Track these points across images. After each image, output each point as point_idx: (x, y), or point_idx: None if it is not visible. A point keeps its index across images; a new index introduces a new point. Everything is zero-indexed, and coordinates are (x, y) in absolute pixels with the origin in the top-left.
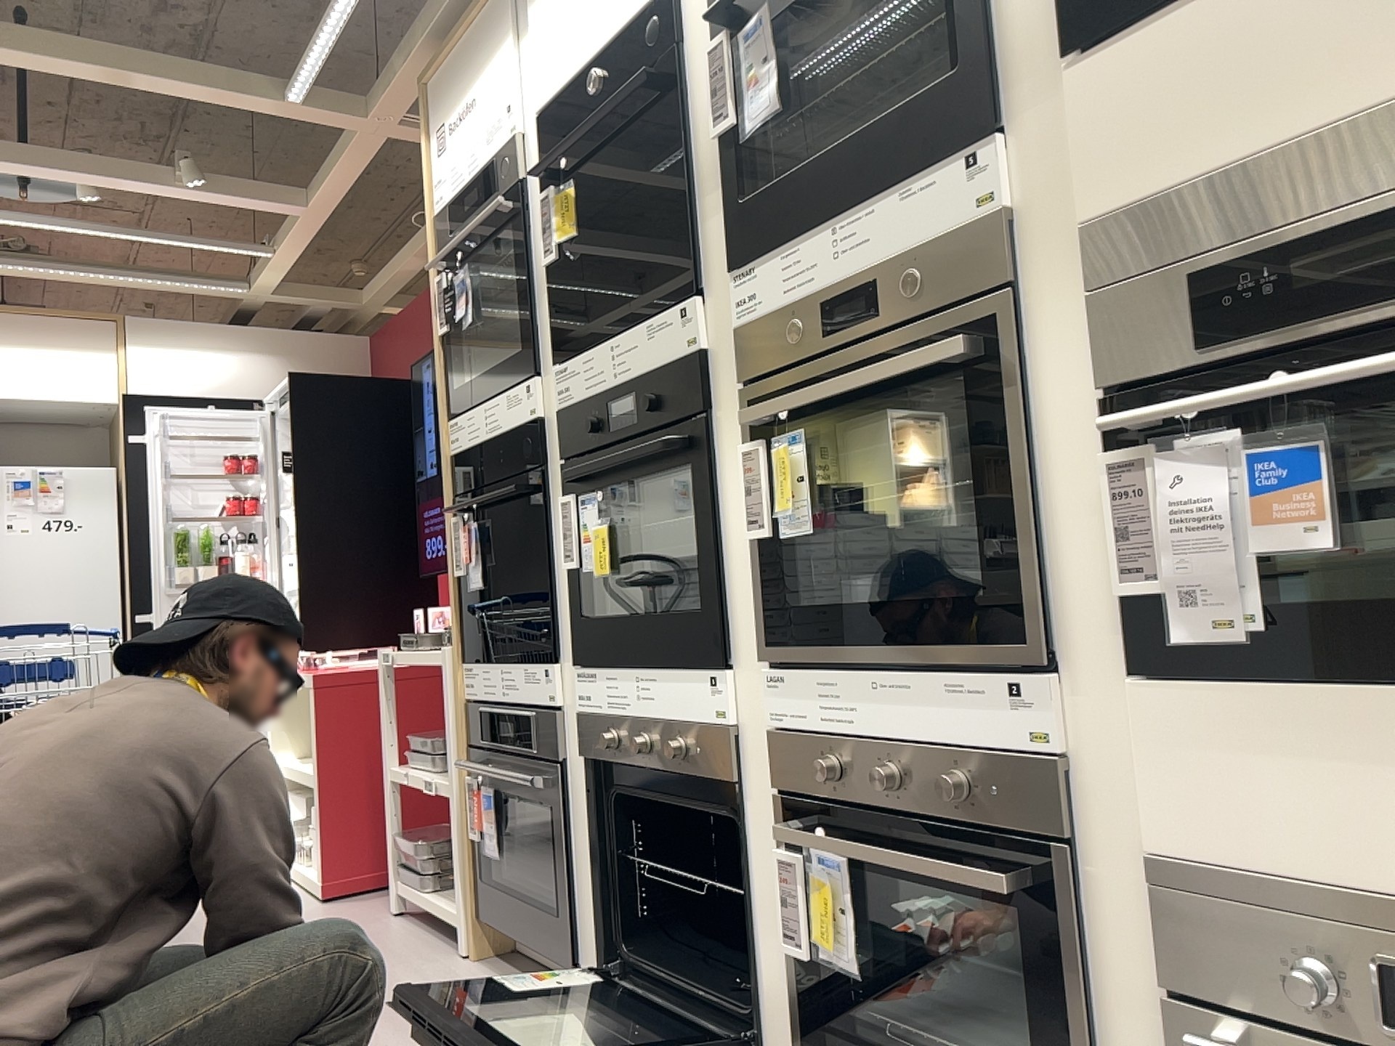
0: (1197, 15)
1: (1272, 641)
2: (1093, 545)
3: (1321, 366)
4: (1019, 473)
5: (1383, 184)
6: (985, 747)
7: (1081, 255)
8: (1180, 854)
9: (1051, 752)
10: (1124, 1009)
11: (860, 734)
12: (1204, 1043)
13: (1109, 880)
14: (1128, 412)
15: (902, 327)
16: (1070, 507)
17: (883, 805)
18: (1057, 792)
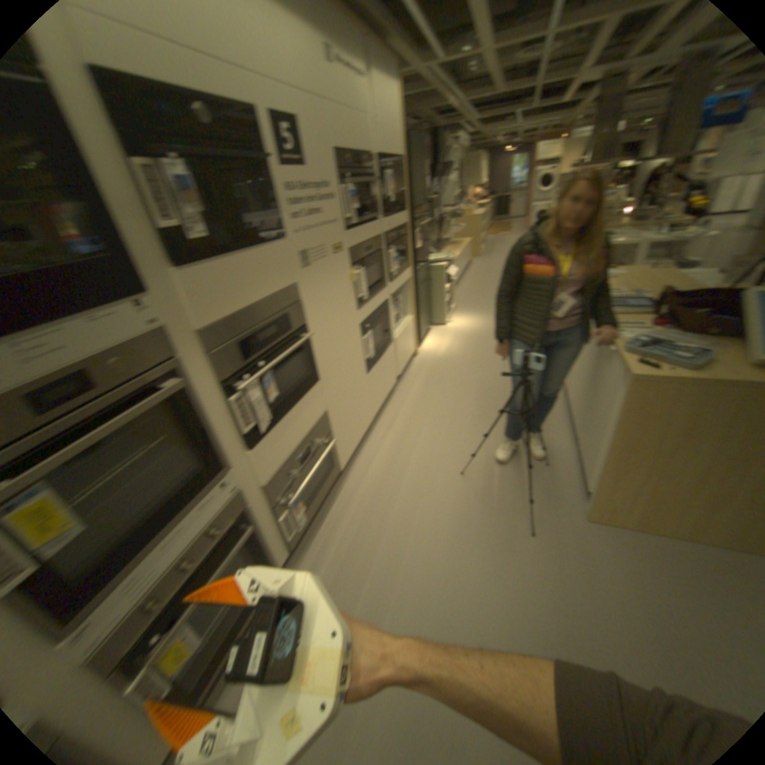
0: (223, 266)
1: (273, 420)
2: (228, 427)
3: (267, 359)
4: (204, 420)
5: (267, 318)
6: (218, 512)
7: (200, 340)
8: (269, 479)
9: (237, 491)
10: (263, 527)
11: (160, 575)
12: (281, 509)
13: (254, 505)
14: (232, 385)
15: (106, 388)
16: (219, 421)
17: (182, 582)
18: (241, 499)
